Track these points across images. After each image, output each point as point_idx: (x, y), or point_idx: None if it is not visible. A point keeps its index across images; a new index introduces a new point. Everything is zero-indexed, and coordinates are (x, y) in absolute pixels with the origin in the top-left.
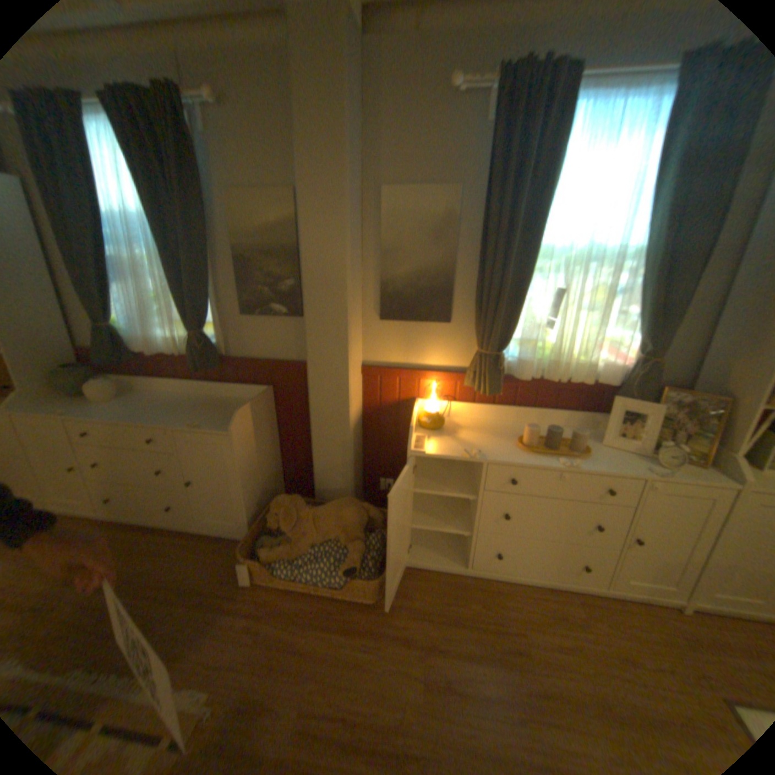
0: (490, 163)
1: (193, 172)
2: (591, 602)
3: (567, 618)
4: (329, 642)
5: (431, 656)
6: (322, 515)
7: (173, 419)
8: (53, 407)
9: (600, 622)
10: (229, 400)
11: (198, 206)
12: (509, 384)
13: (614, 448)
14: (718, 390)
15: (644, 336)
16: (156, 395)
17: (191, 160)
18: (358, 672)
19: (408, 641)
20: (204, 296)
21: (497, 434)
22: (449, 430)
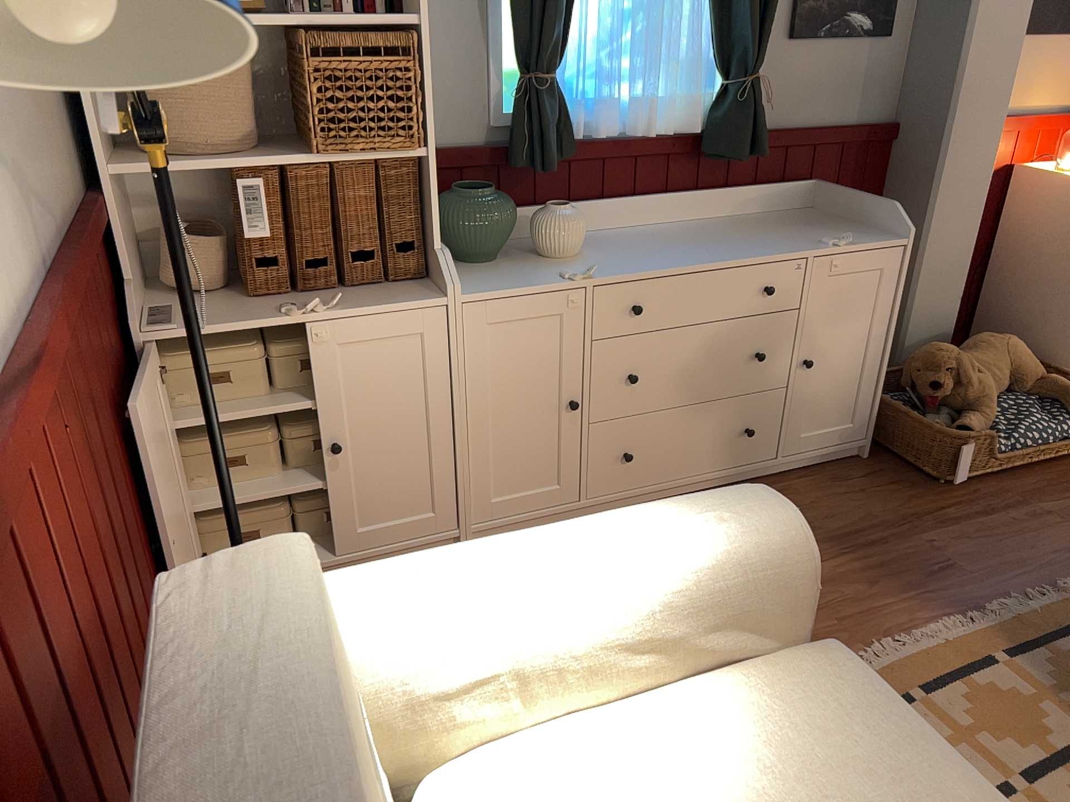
0: None
1: None
2: None
3: None
4: None
5: None
6: (986, 358)
7: (781, 245)
8: (515, 275)
9: None
10: (757, 217)
11: None
12: None
13: None
14: None
15: None
16: (622, 234)
17: None
18: None
19: None
20: None
21: None
22: None
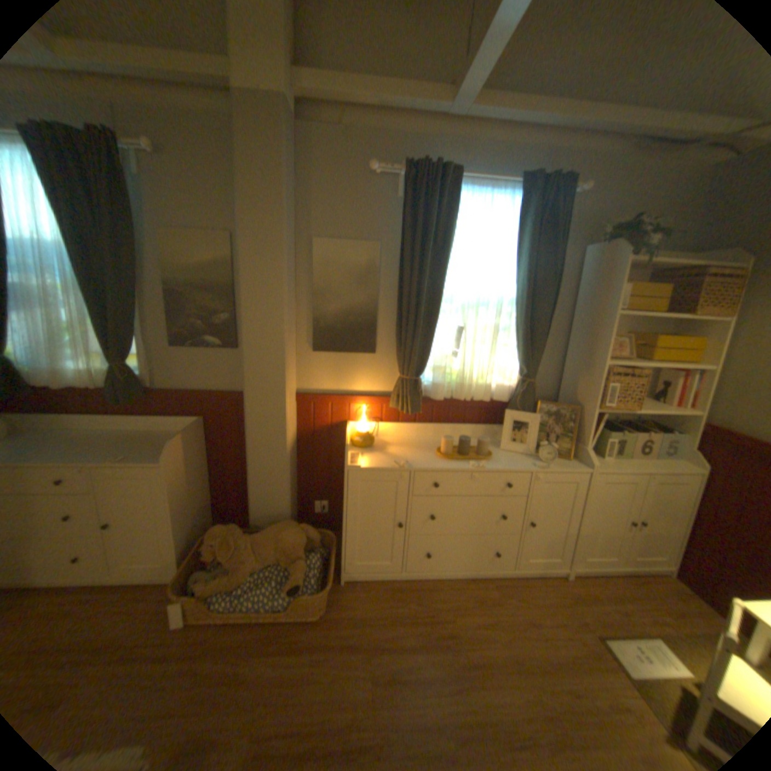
0: (401, 230)
1: (125, 211)
2: (502, 585)
3: (486, 600)
4: (275, 666)
5: (375, 657)
6: (260, 542)
7: (88, 457)
8: None
9: (511, 599)
10: (152, 434)
11: (128, 242)
12: (425, 405)
13: (507, 451)
14: (571, 402)
15: (520, 363)
16: (59, 435)
17: (124, 200)
18: (307, 688)
19: (353, 648)
20: (129, 328)
21: (419, 448)
22: (378, 448)
